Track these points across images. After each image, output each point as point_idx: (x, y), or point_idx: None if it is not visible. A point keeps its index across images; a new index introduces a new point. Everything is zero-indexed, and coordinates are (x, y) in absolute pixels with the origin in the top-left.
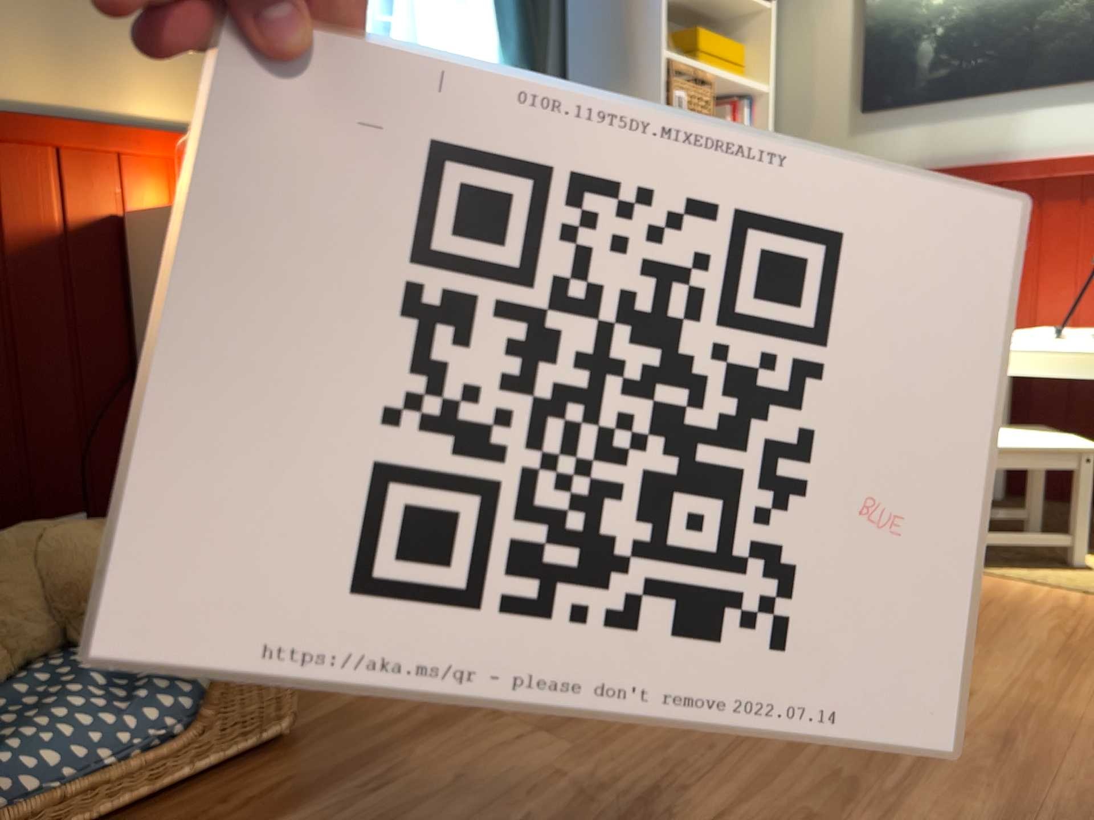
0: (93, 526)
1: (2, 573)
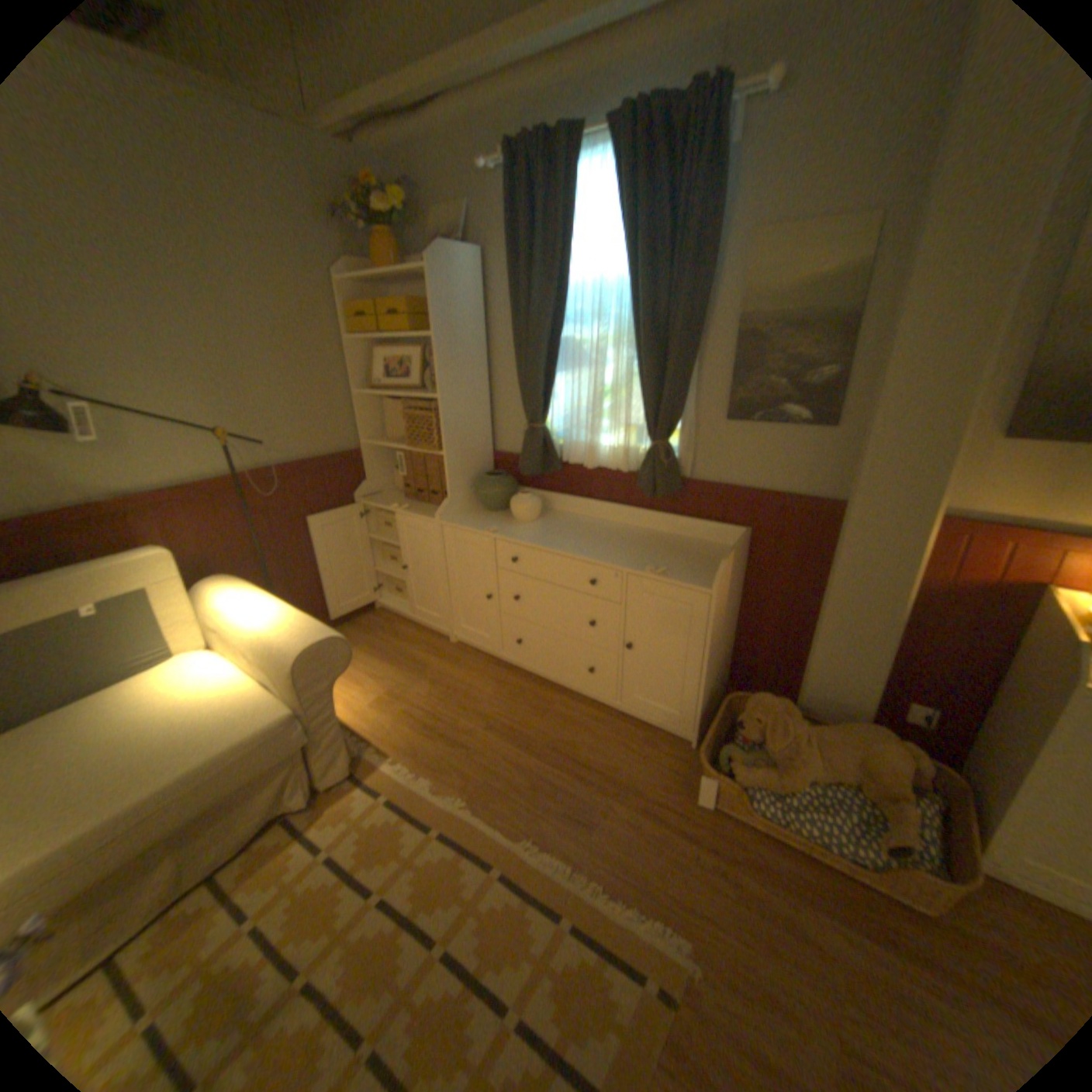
0: (905, 752)
1: (850, 749)
